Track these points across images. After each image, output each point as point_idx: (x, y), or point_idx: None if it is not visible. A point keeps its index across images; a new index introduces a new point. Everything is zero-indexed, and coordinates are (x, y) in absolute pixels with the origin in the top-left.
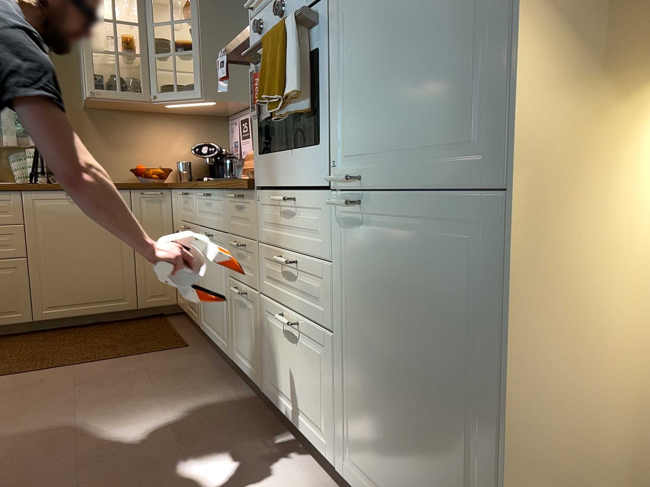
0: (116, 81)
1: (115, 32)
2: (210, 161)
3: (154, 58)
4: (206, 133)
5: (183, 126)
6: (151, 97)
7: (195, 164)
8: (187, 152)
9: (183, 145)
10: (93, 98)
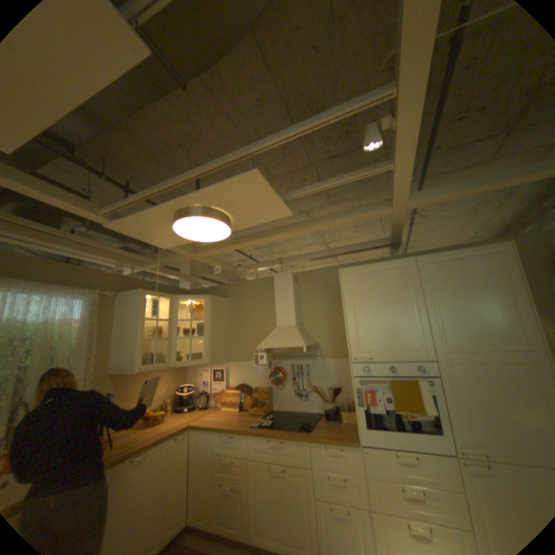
0: (149, 358)
1: (156, 327)
2: (187, 398)
3: (175, 341)
4: (176, 377)
5: (164, 375)
6: (169, 365)
7: (169, 400)
8: (165, 392)
9: (164, 388)
10: (138, 373)
